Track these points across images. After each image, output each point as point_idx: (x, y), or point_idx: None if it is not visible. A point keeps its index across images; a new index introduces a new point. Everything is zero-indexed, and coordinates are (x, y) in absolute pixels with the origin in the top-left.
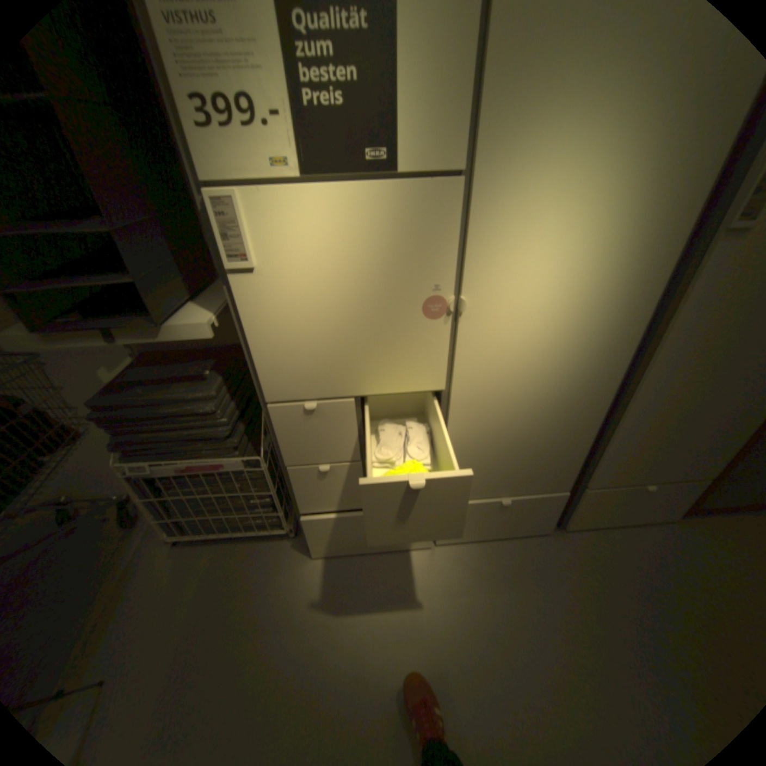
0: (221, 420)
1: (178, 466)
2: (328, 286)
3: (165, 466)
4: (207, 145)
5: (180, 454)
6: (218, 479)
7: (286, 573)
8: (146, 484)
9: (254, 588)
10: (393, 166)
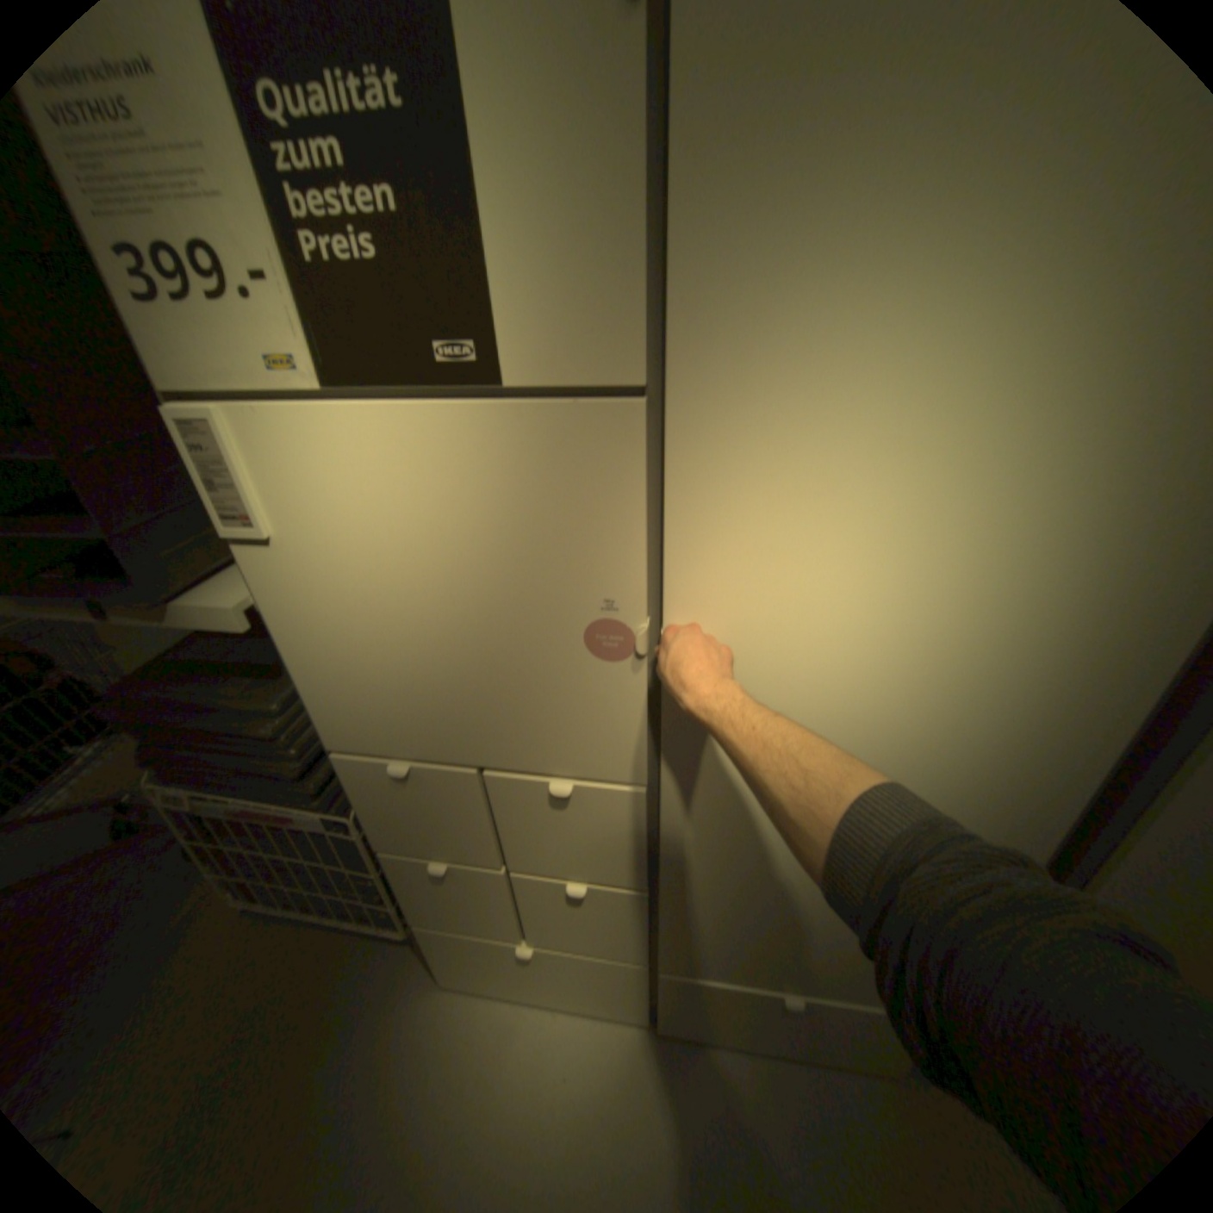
0: (288, 752)
1: (232, 807)
2: (401, 581)
3: (215, 803)
4: (164, 335)
5: (236, 788)
6: (293, 836)
7: (389, 1014)
8: (195, 821)
9: (333, 1027)
10: (495, 376)
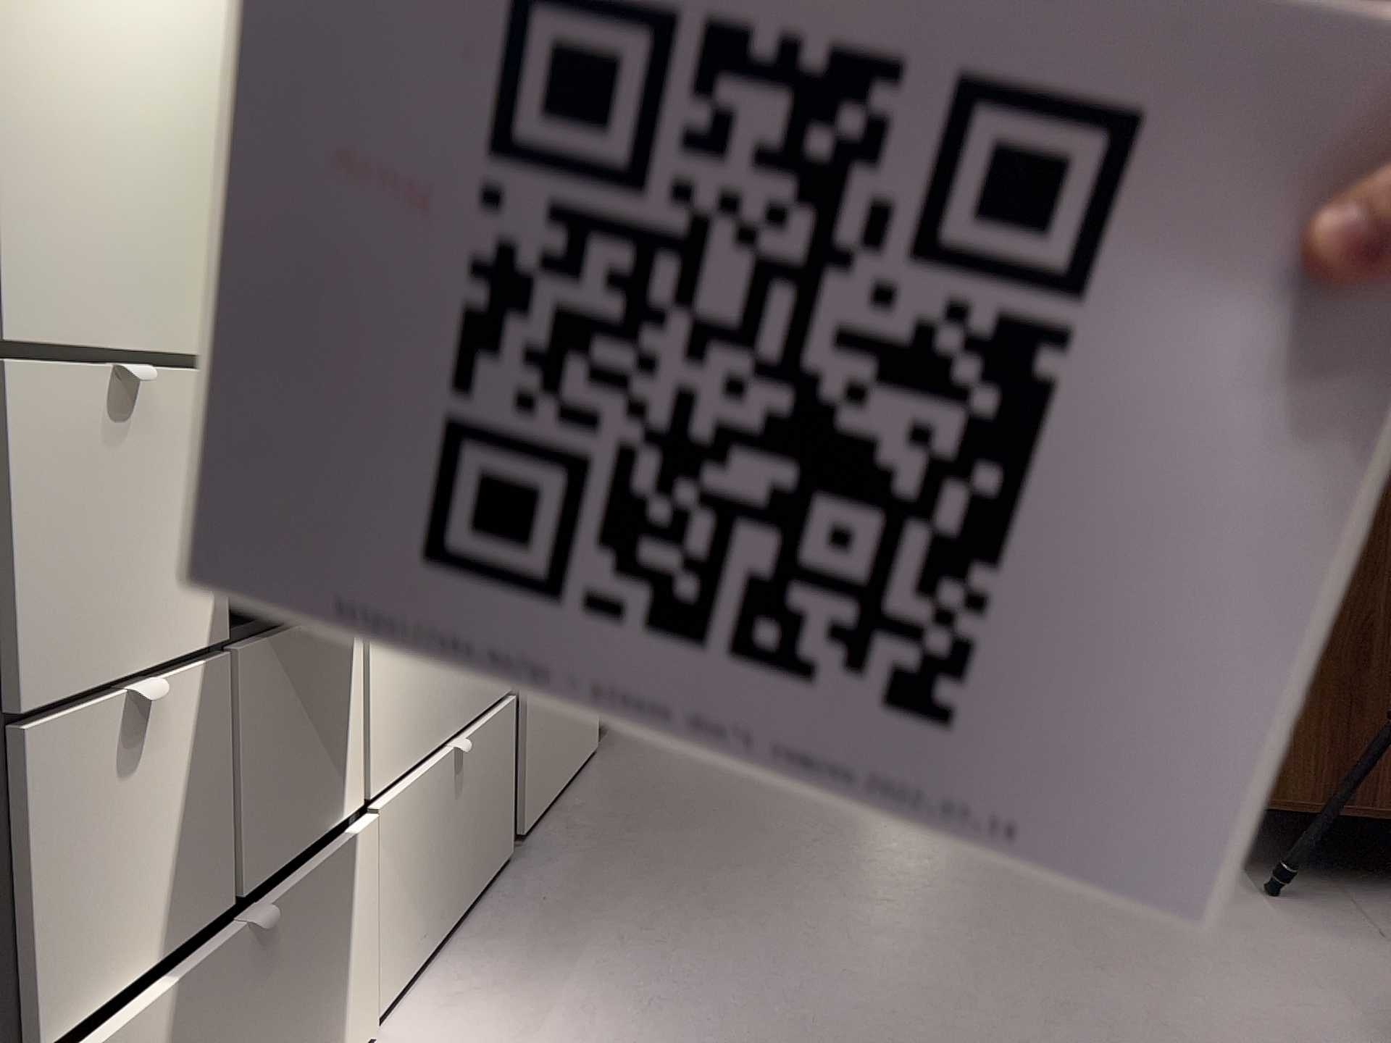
0: None
1: None
2: None
3: None
4: None
5: None
6: None
7: None
8: None
9: None
10: None
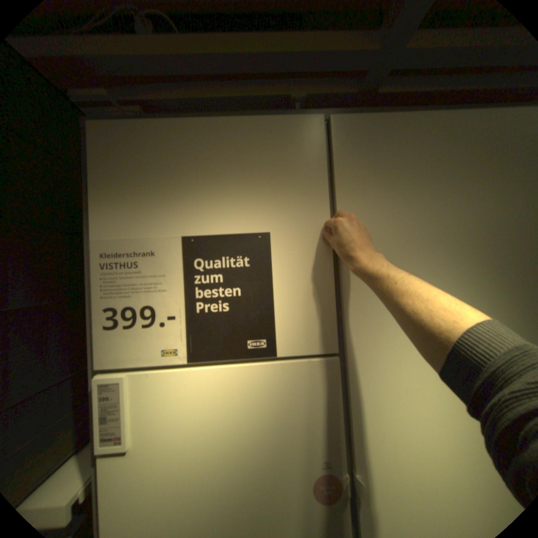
0: None
1: None
2: (205, 468)
3: None
4: (111, 343)
5: None
6: None
7: None
8: None
9: None
10: (273, 352)
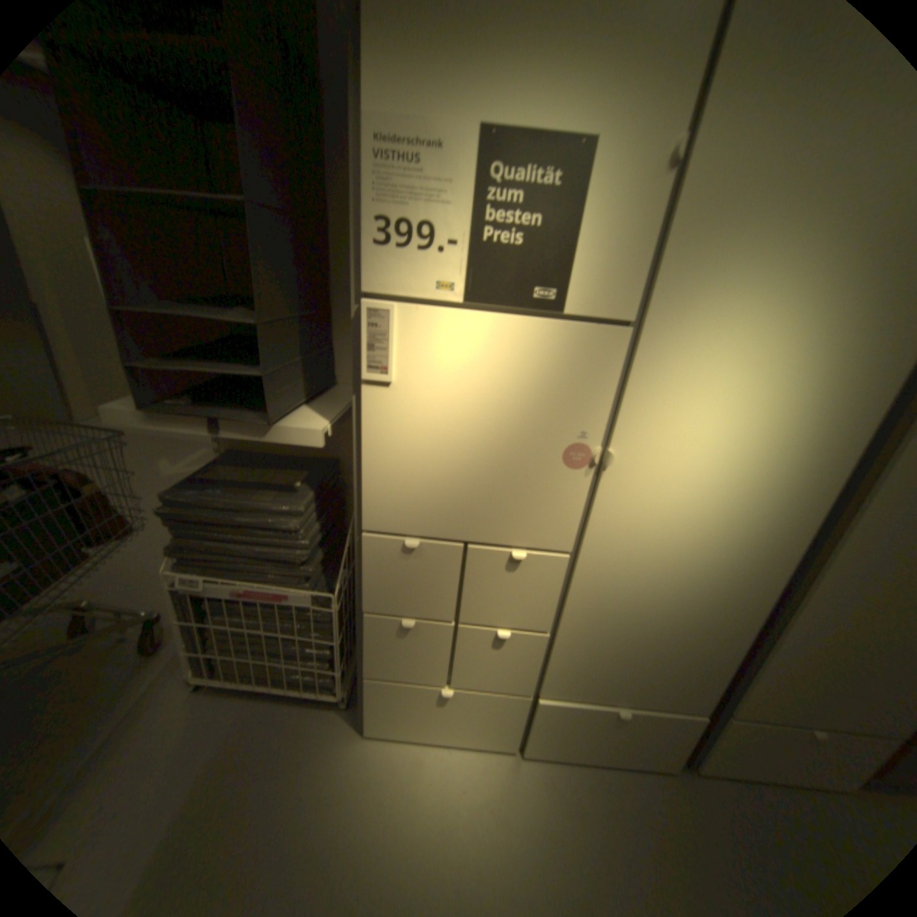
0: (303, 541)
1: (238, 587)
2: (466, 413)
3: (223, 583)
4: (382, 261)
5: (244, 572)
6: (278, 612)
7: (326, 756)
8: (193, 601)
9: (283, 768)
10: (561, 307)
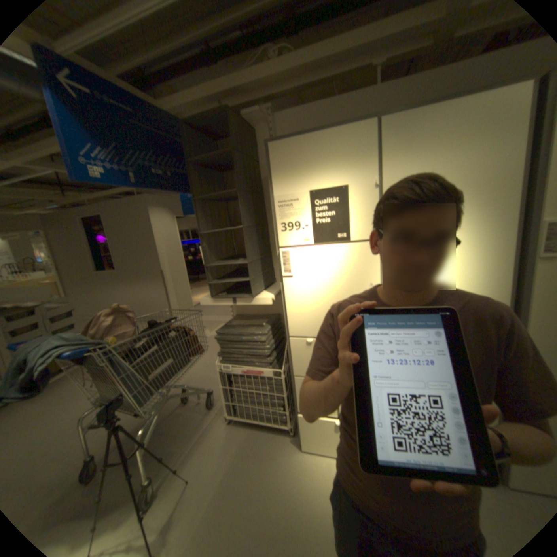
0: (267, 346)
1: (243, 369)
2: (321, 283)
3: (238, 368)
4: (284, 236)
5: (245, 362)
6: (259, 381)
7: (285, 456)
8: (227, 377)
9: (266, 459)
10: (349, 239)
